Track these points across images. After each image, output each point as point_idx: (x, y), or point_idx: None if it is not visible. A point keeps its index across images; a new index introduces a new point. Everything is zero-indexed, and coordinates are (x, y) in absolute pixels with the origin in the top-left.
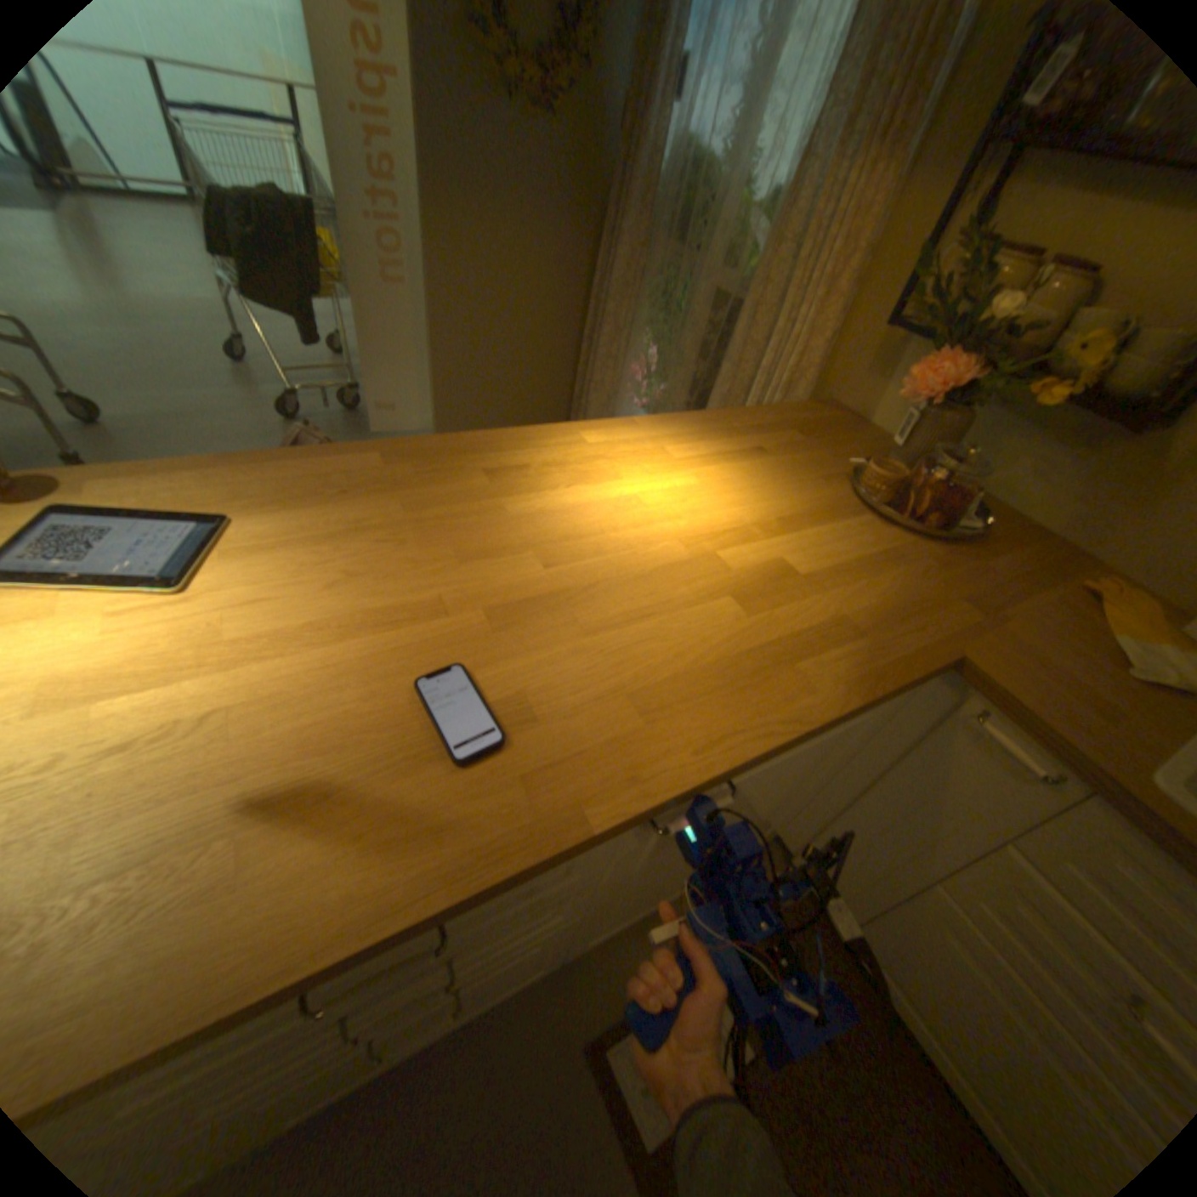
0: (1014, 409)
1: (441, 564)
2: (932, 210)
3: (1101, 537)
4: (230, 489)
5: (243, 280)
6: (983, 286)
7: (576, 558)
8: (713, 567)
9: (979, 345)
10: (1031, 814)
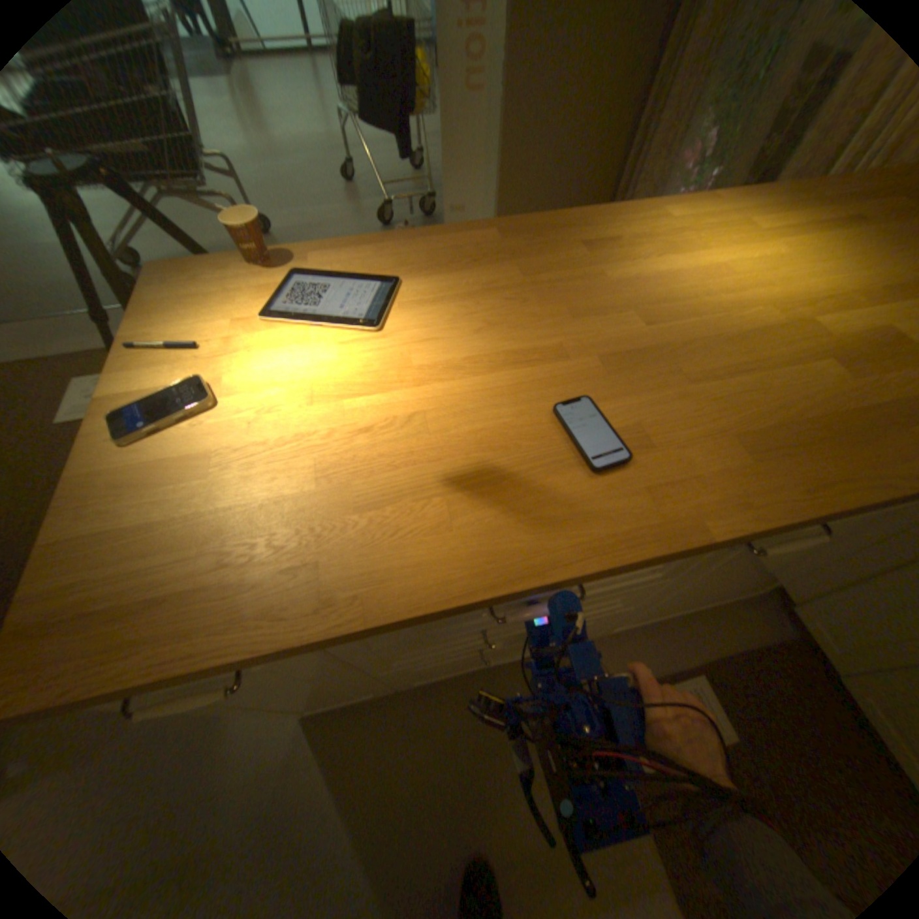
0: None
1: (558, 318)
2: None
3: None
4: (396, 258)
5: (358, 106)
6: None
7: (674, 316)
8: (813, 330)
9: None
10: None
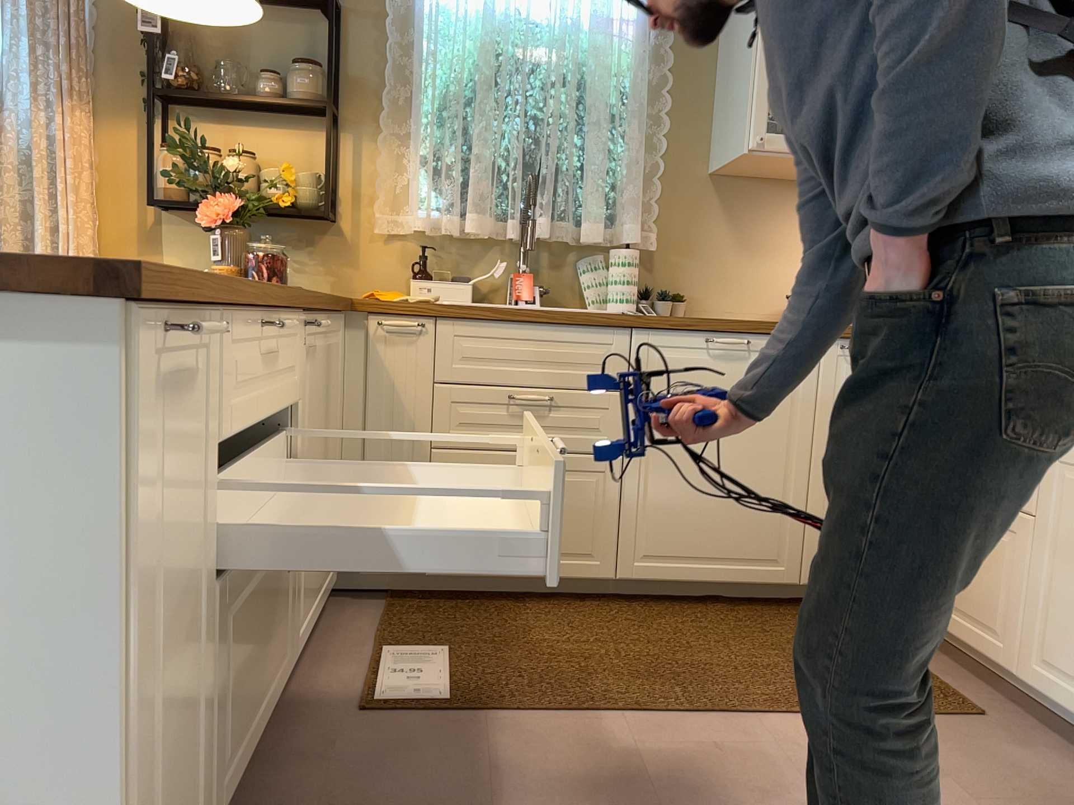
0: (259, 241)
1: None
2: (128, 143)
3: (349, 287)
4: None
5: None
6: (209, 163)
7: None
8: None
9: (230, 188)
10: (424, 355)
